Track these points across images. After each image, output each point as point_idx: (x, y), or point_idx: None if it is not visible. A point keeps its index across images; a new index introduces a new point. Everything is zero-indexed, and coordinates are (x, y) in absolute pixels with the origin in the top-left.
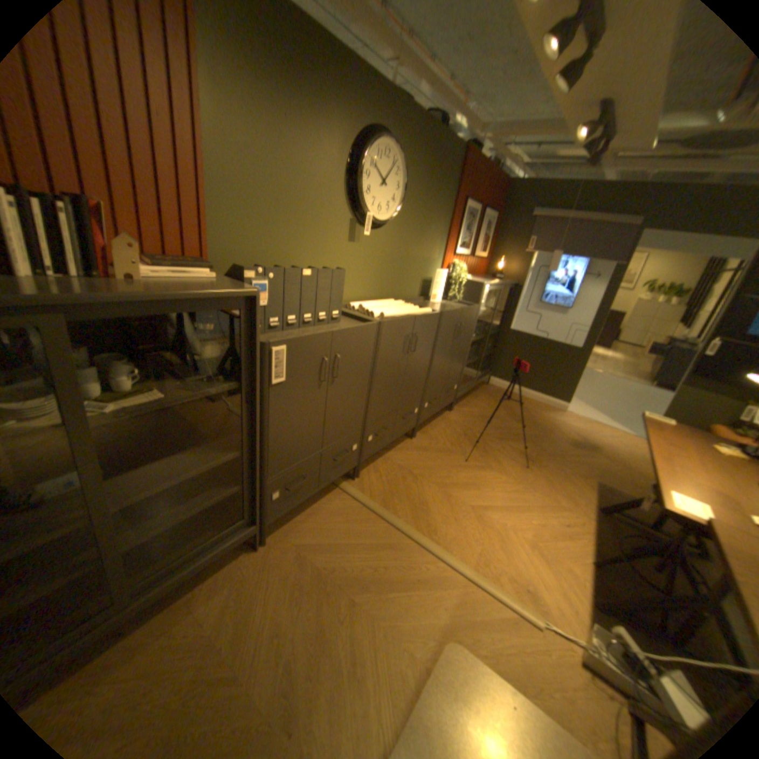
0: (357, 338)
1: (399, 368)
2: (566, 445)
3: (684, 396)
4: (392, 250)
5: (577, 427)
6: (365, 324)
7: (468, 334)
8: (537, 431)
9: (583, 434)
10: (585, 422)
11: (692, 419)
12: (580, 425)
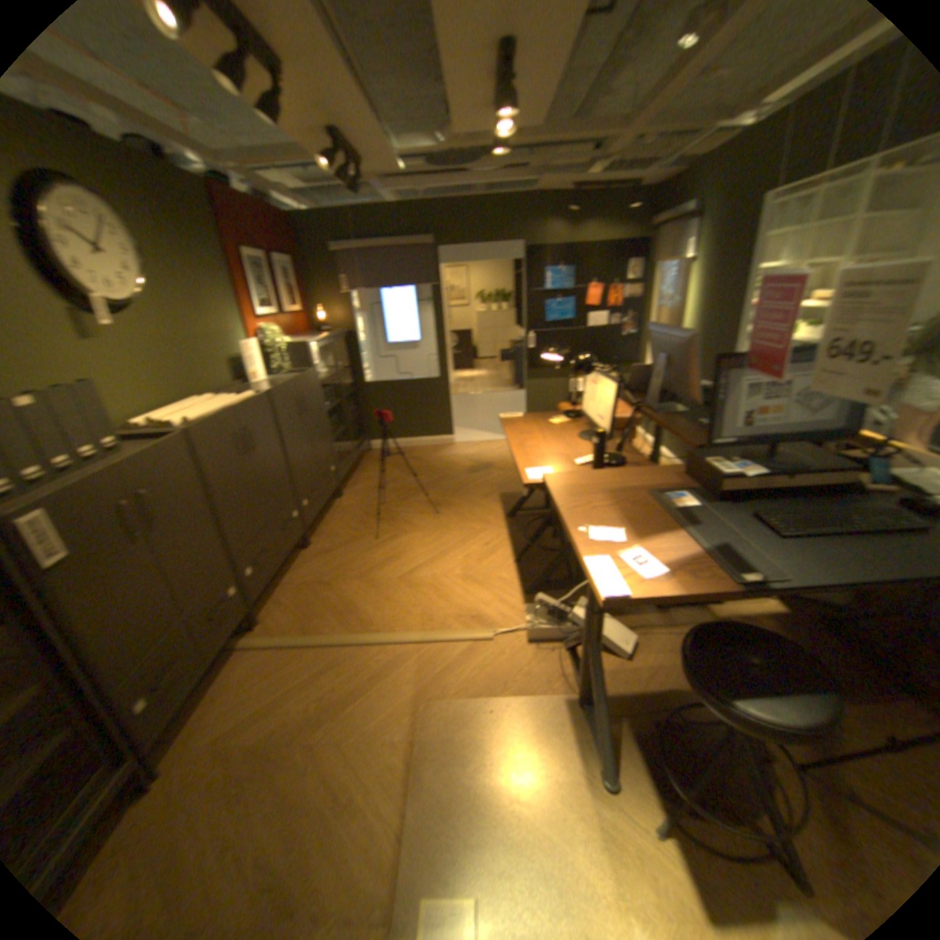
0: (156, 460)
1: (242, 475)
2: (463, 476)
3: (530, 390)
4: (158, 334)
5: (467, 455)
6: (160, 440)
7: (315, 405)
8: (434, 475)
9: (473, 459)
10: (472, 447)
11: (543, 406)
12: (469, 452)
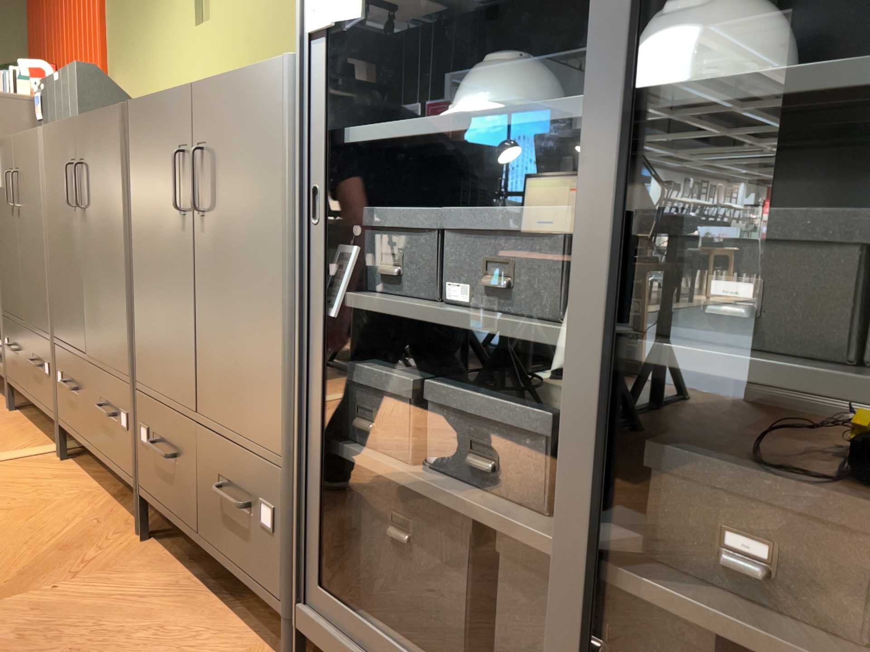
0: (27, 151)
1: (71, 240)
2: None
3: None
4: (267, 3)
5: None
6: (34, 131)
7: (259, 213)
8: None
9: None
10: None
11: None
12: None
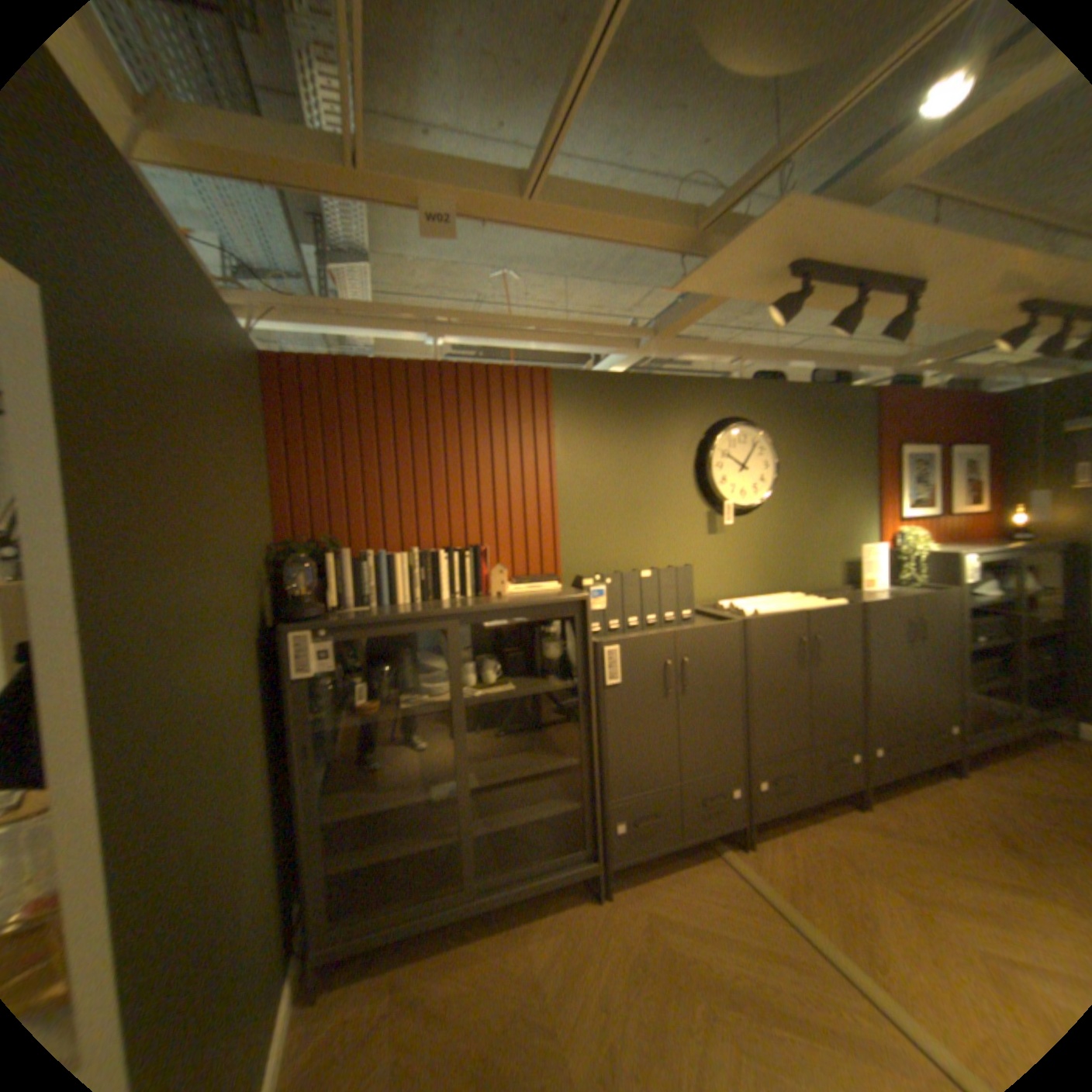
0: (712, 639)
1: (798, 684)
2: None
3: None
4: (778, 533)
5: None
6: (722, 623)
7: (953, 636)
8: None
9: None
10: None
11: None
12: None
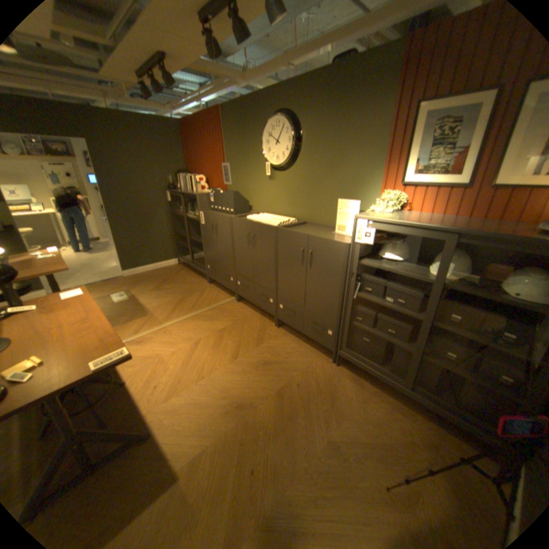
0: (222, 220)
1: (247, 251)
2: (269, 501)
3: None
4: (300, 183)
5: None
6: (225, 215)
7: (333, 272)
8: (312, 470)
9: None
10: None
11: None
12: None
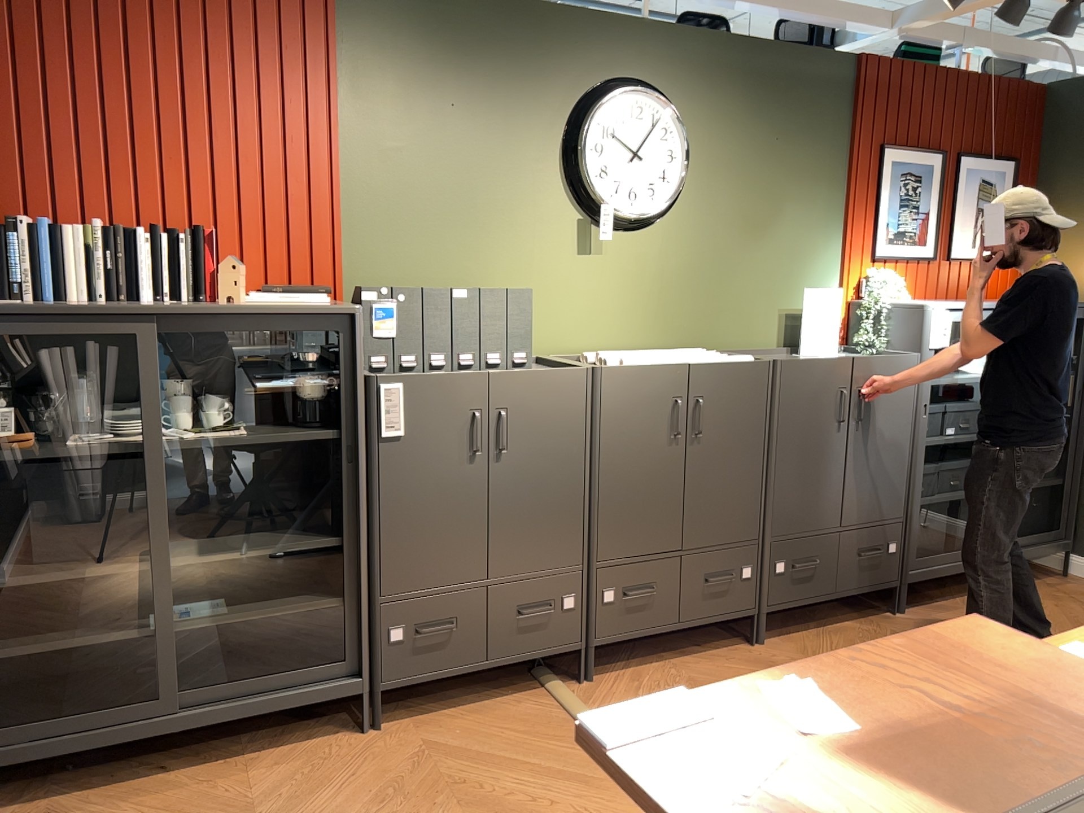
0: (541, 389)
1: (665, 463)
2: None
3: None
4: (684, 260)
5: None
6: (558, 368)
7: (899, 417)
8: None
9: None
10: None
11: None
12: None
